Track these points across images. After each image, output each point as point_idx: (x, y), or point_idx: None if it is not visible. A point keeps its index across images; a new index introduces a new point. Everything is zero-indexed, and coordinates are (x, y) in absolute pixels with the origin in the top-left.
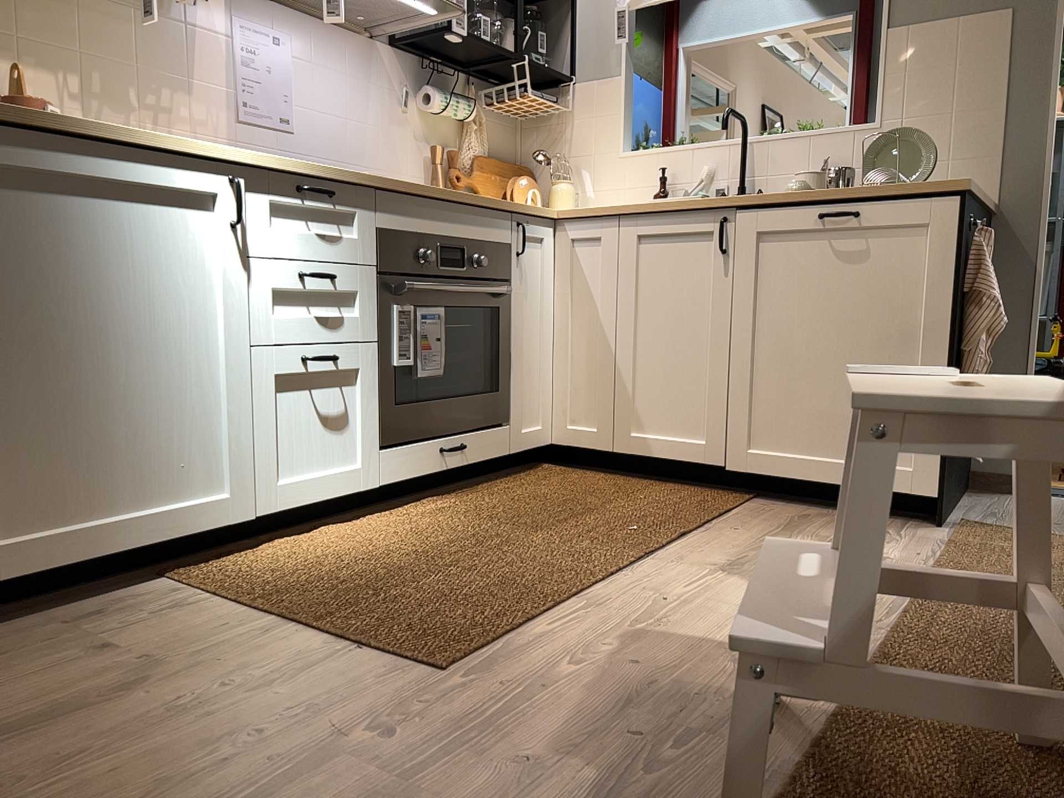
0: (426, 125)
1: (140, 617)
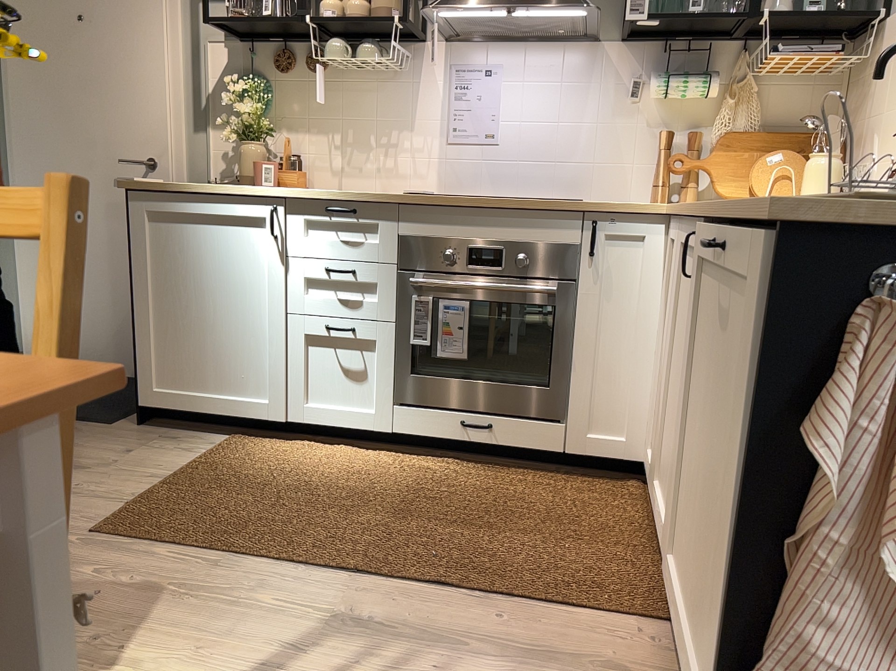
0: (664, 108)
1: (167, 448)
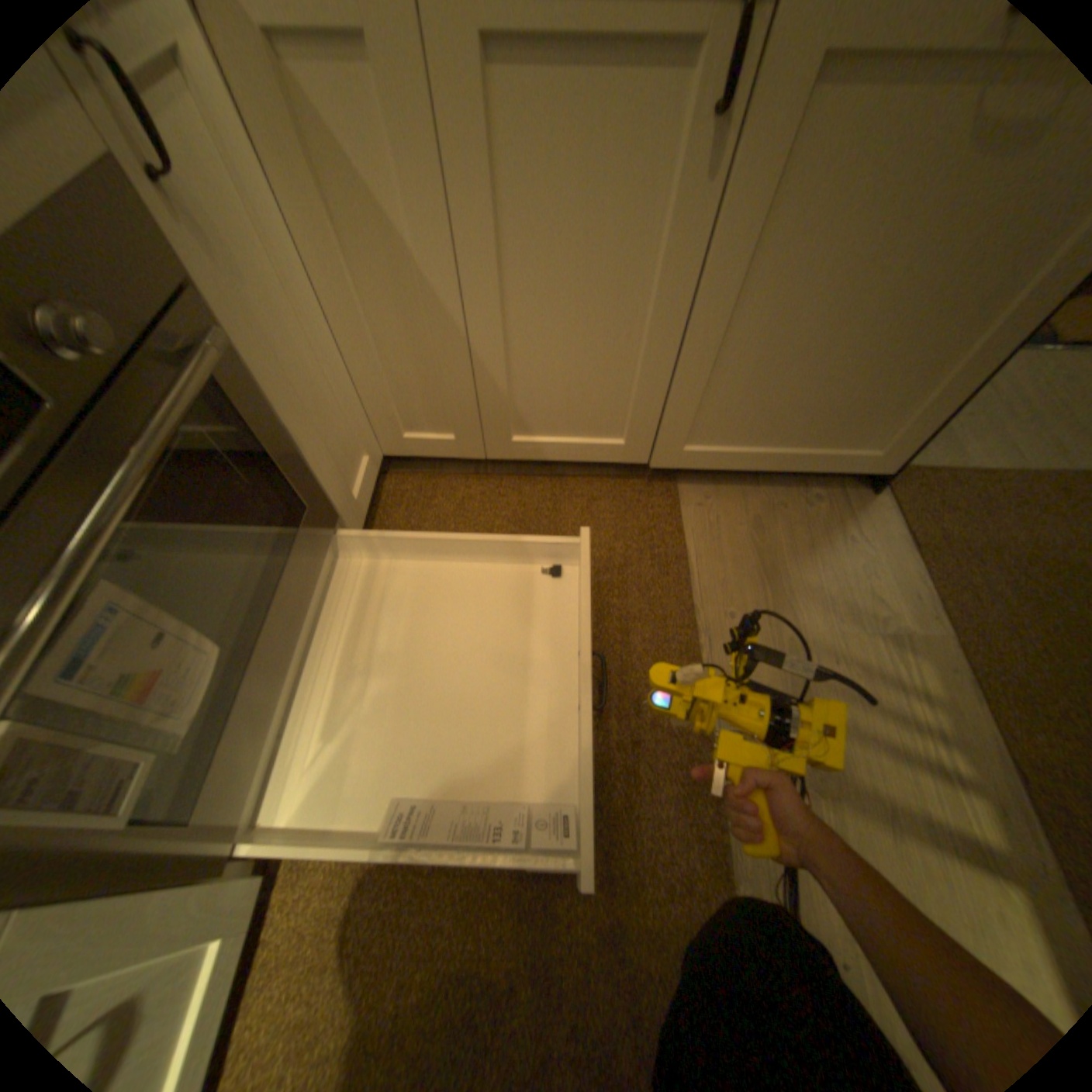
0: None
1: None
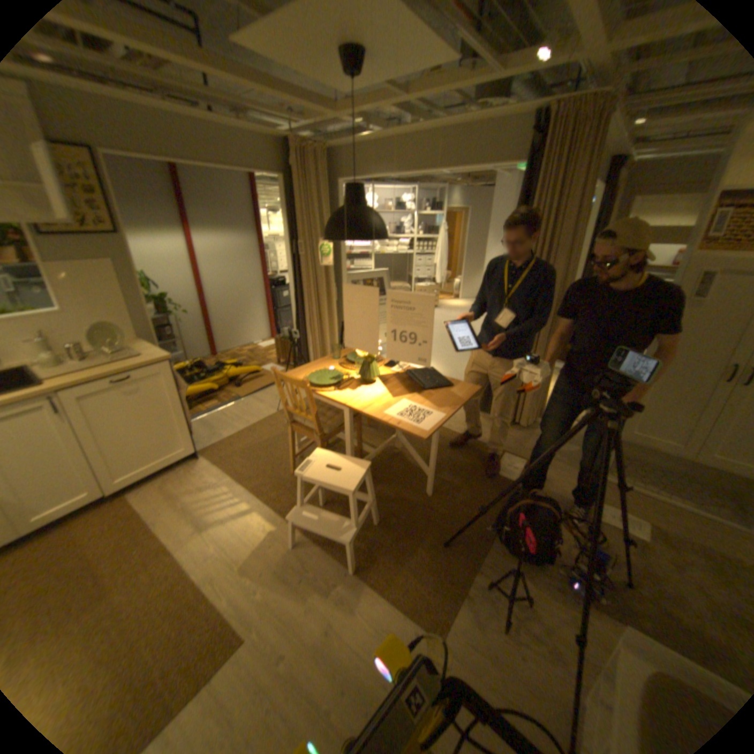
0: None
1: None
